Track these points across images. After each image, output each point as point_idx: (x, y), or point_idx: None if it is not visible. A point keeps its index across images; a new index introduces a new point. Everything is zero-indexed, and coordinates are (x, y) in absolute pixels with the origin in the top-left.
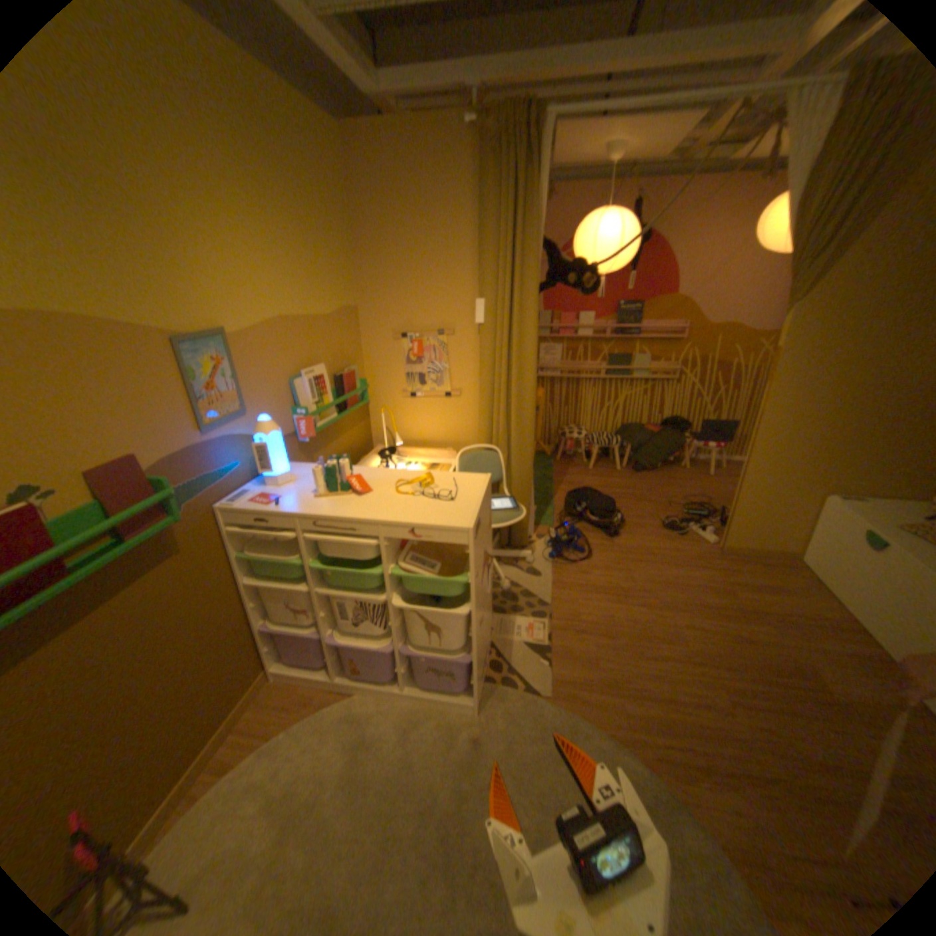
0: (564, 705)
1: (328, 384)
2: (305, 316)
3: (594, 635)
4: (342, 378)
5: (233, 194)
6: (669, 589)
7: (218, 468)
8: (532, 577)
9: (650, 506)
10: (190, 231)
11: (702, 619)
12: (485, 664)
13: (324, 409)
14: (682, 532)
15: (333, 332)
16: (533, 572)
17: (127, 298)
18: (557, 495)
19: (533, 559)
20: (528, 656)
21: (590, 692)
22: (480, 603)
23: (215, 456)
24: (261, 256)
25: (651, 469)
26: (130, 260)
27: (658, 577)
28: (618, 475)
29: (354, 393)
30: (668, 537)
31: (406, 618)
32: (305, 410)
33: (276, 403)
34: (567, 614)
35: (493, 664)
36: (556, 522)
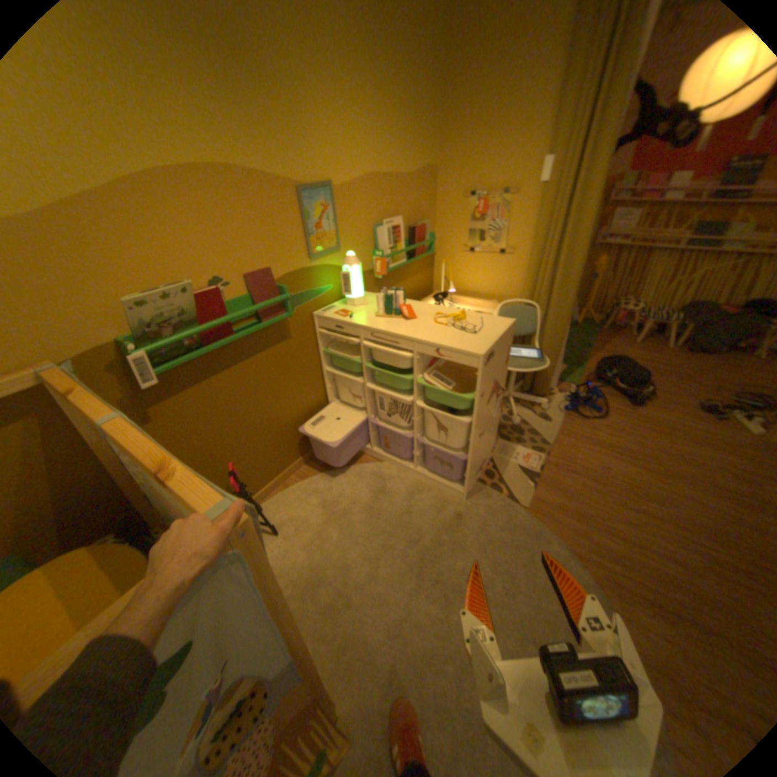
0: (537, 516)
1: (401, 234)
2: (391, 174)
3: (584, 476)
4: (413, 230)
5: (347, 66)
6: (679, 462)
7: (317, 288)
8: (541, 420)
9: (693, 386)
10: (314, 102)
11: (706, 495)
12: (481, 469)
13: (394, 254)
14: (721, 417)
15: (412, 189)
16: (544, 417)
17: (271, 157)
18: (591, 360)
19: (547, 406)
20: (518, 475)
21: (562, 514)
22: (481, 418)
23: (315, 278)
24: (362, 120)
25: (711, 352)
26: (274, 127)
27: (672, 449)
28: (668, 352)
29: (421, 244)
30: (701, 418)
31: (426, 418)
32: (380, 253)
33: (360, 245)
34: (564, 455)
35: (487, 472)
36: (581, 382)
